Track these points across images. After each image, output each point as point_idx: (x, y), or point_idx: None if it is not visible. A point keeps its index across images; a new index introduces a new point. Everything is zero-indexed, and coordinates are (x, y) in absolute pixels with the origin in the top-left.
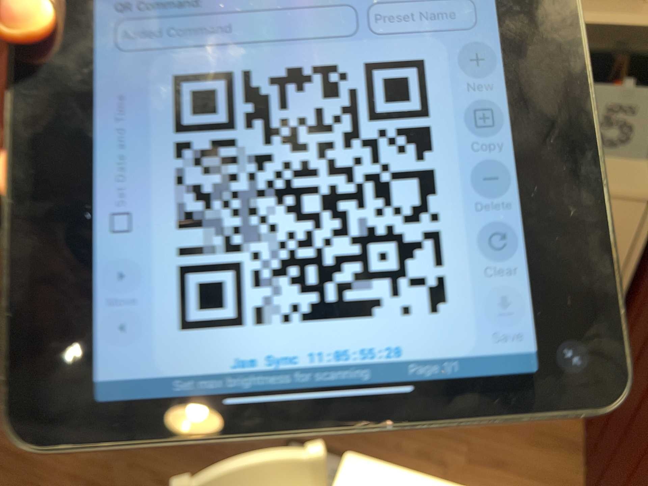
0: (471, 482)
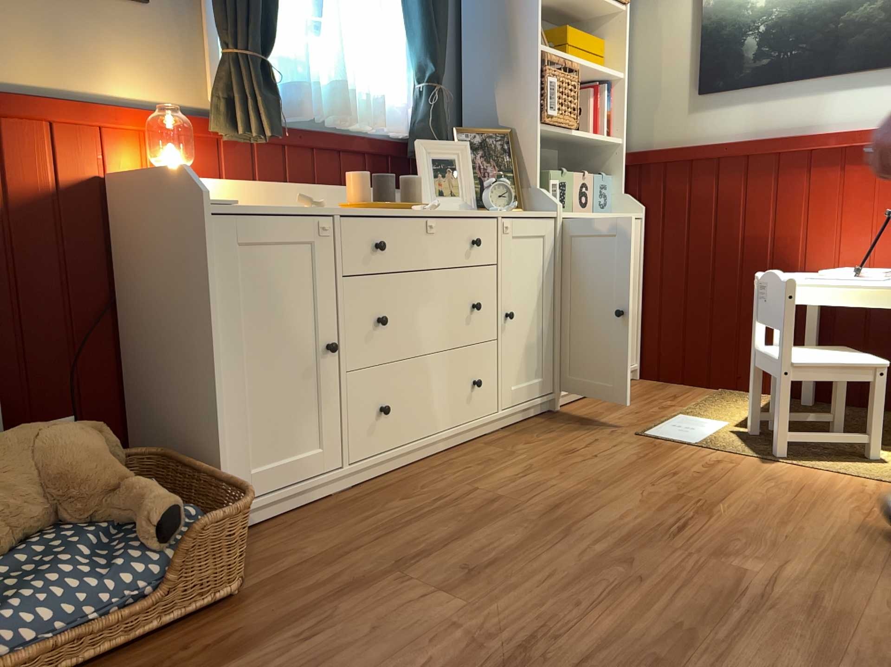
0: (684, 402)
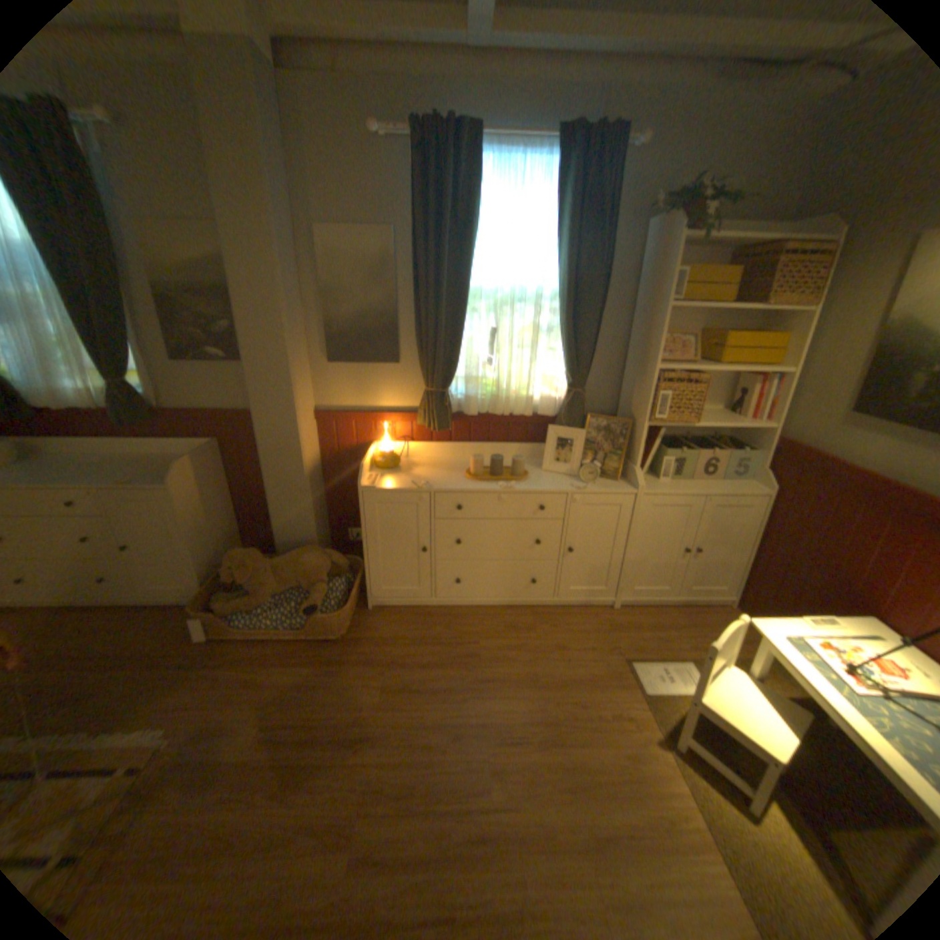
0: None
